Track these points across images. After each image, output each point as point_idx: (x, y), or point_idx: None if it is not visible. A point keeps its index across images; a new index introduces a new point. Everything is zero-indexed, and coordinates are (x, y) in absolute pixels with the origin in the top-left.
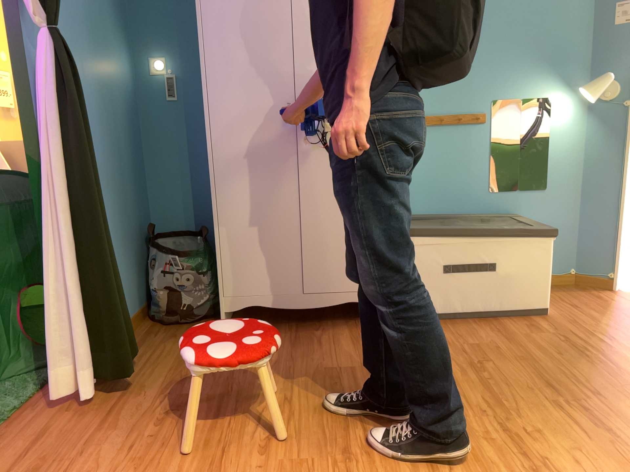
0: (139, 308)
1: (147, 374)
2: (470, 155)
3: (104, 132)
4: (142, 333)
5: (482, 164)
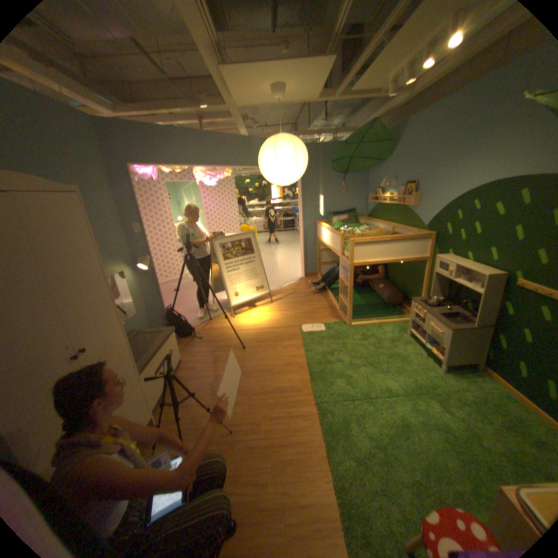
0: None
1: None
2: None
3: None
4: None
5: None
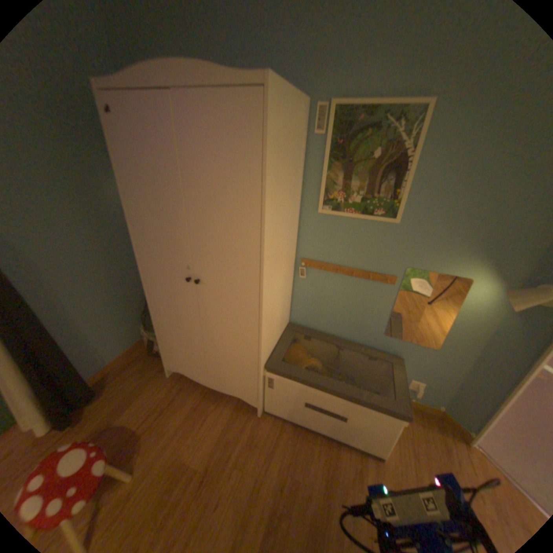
0: (139, 338)
1: (96, 413)
2: (374, 304)
3: (89, 250)
4: (130, 361)
5: (384, 314)
